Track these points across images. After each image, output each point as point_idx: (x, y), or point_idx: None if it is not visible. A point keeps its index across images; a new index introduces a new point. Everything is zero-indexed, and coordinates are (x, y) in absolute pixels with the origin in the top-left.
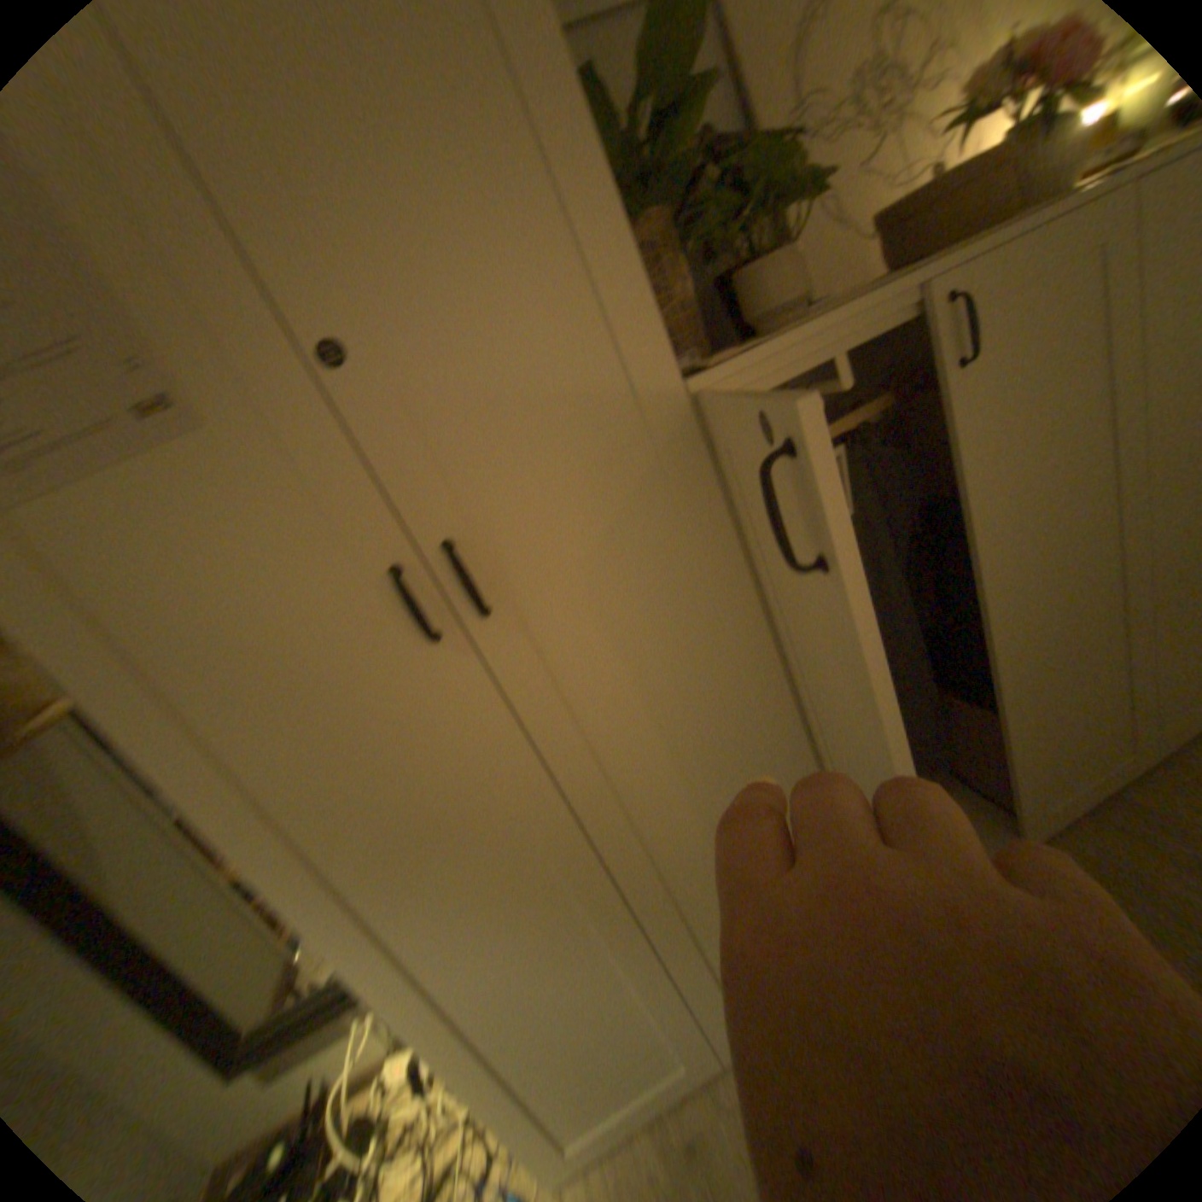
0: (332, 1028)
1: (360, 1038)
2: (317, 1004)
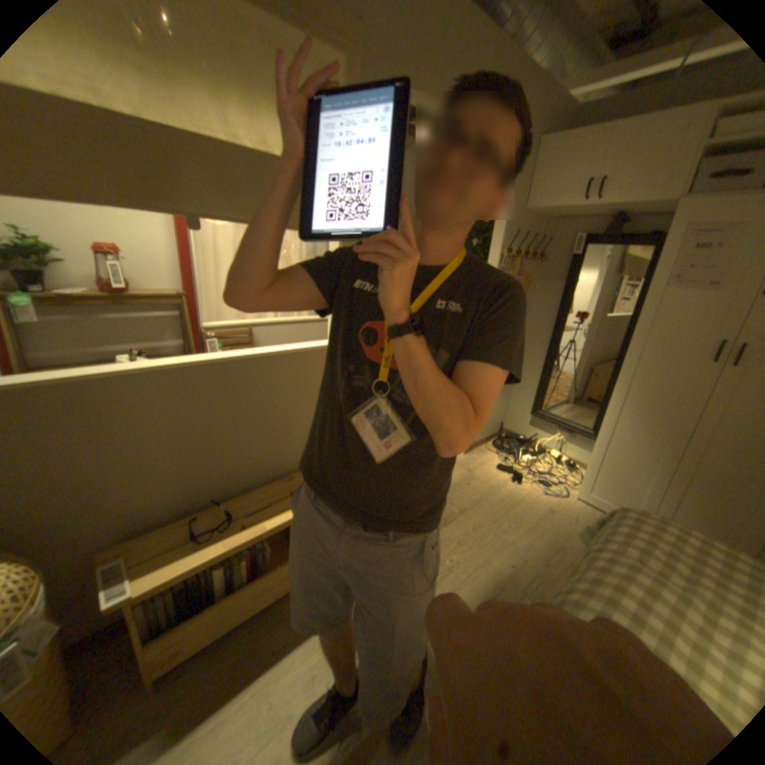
0: (550, 430)
1: (560, 435)
2: (558, 420)
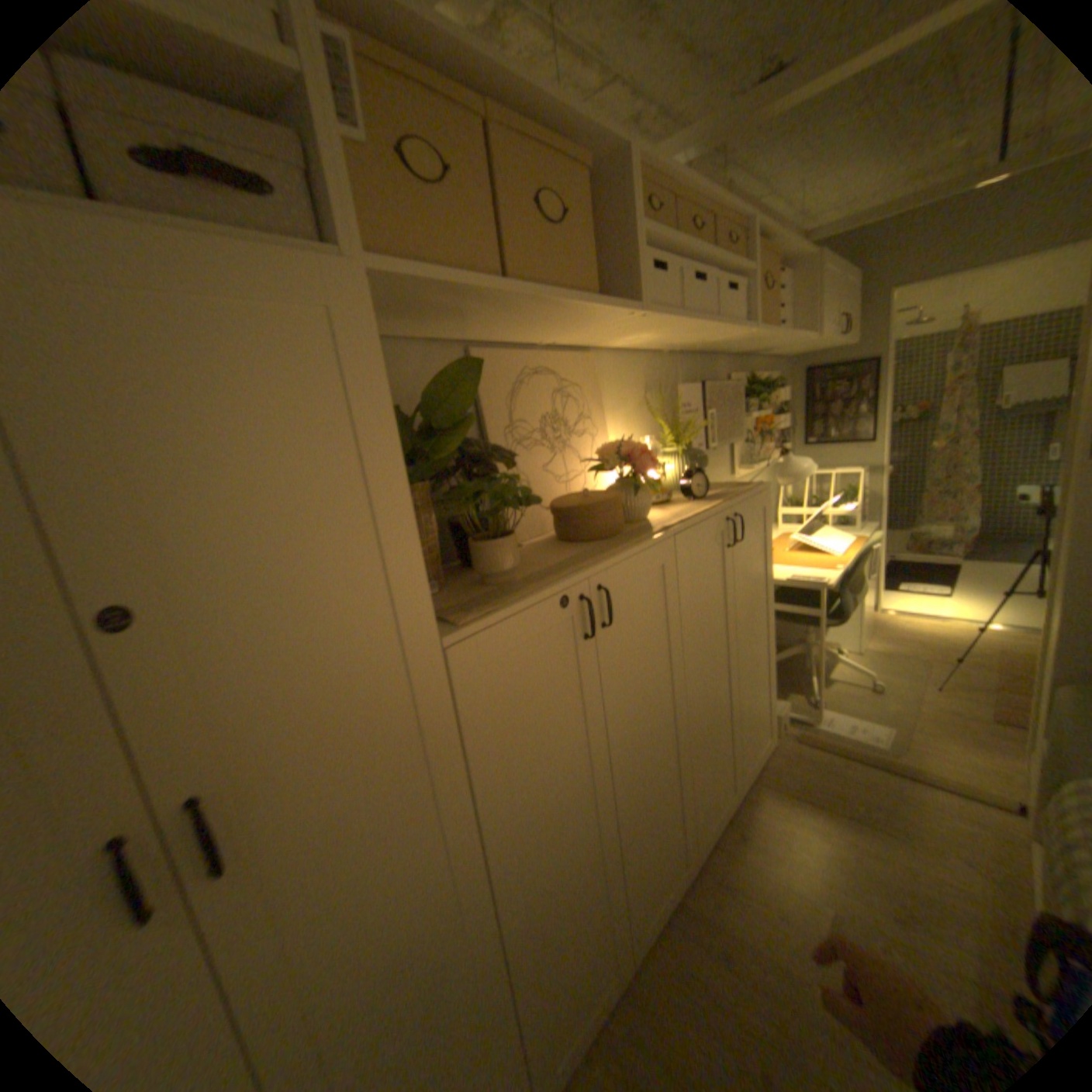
0: None
1: None
2: None
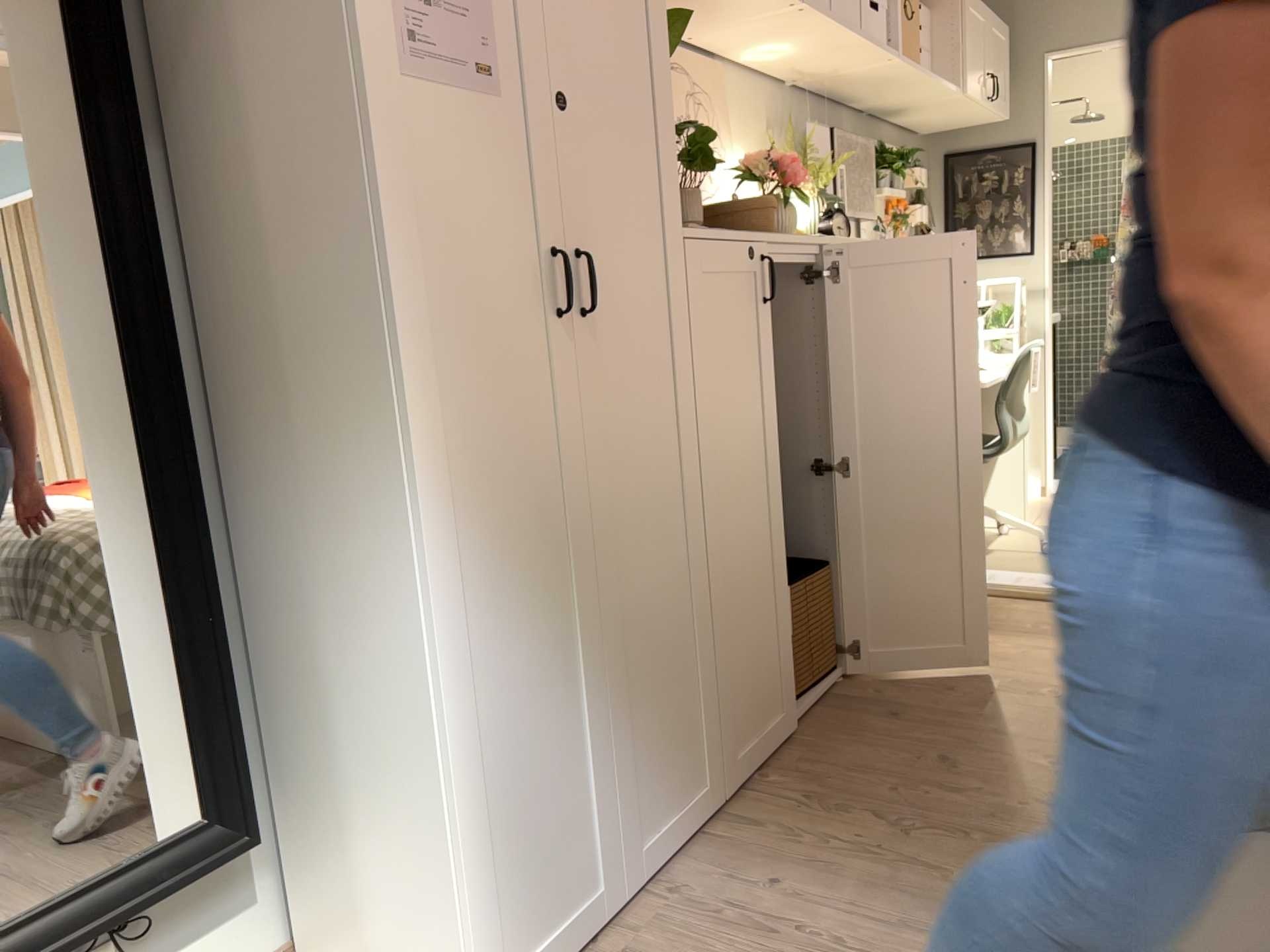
0: None
1: None
2: (37, 937)
